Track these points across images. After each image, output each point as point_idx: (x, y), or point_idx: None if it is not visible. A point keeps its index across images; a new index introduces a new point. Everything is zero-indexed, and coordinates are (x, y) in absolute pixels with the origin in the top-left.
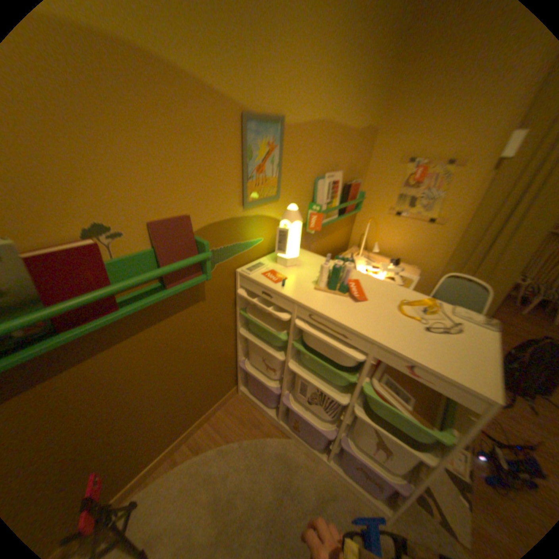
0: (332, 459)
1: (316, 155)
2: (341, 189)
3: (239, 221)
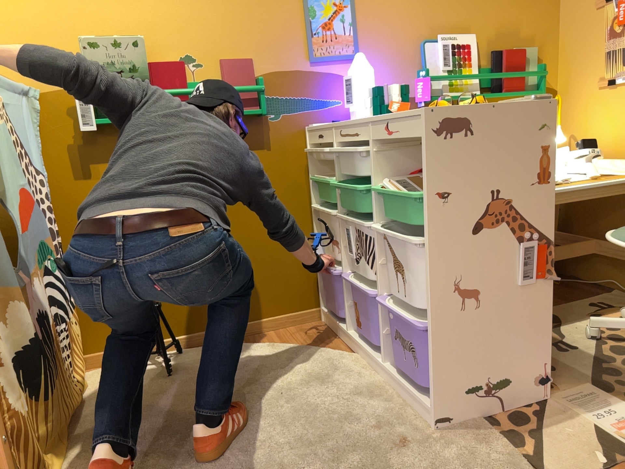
0: (385, 357)
1: (413, 16)
2: (477, 58)
3: (306, 76)
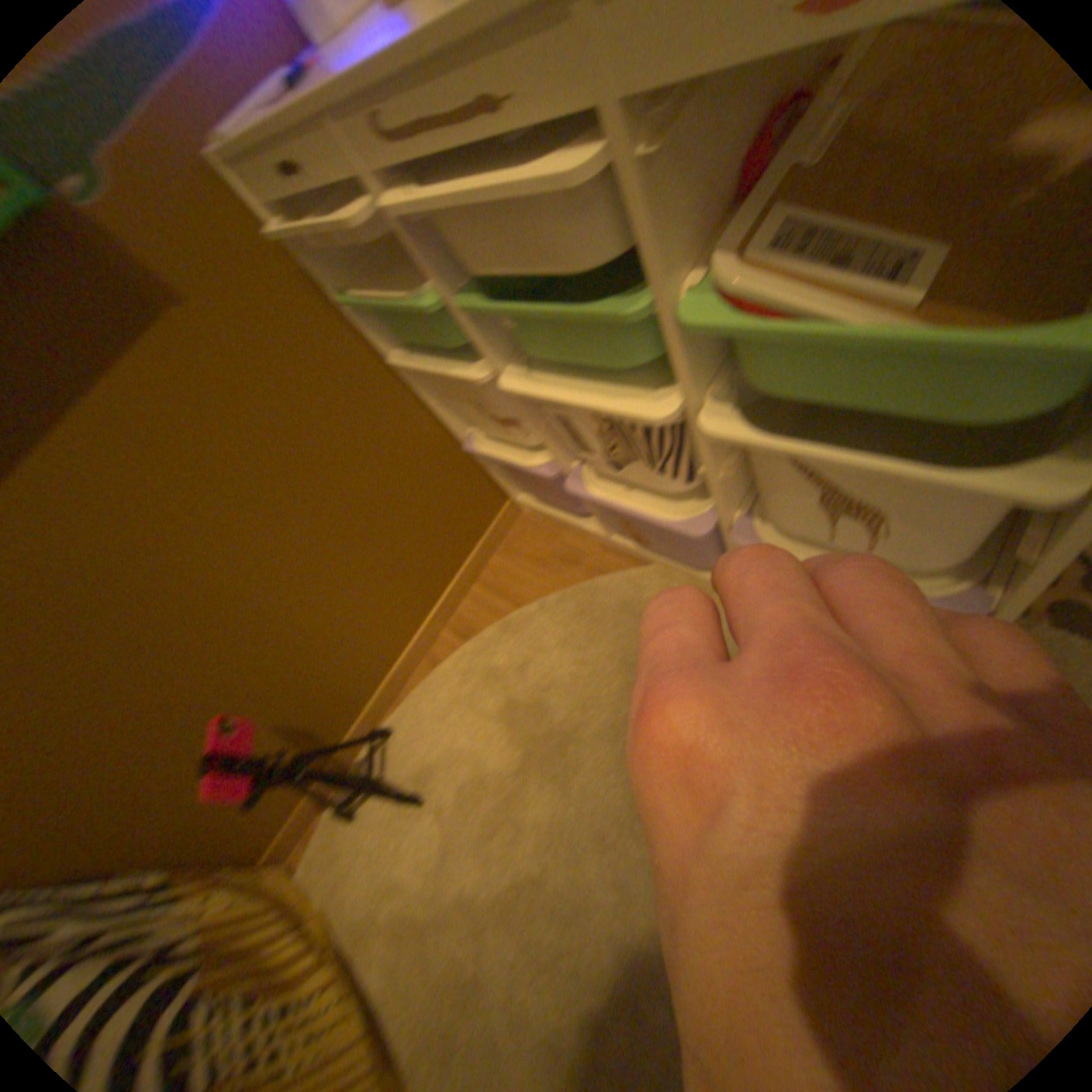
0: None
1: None
2: None
3: None
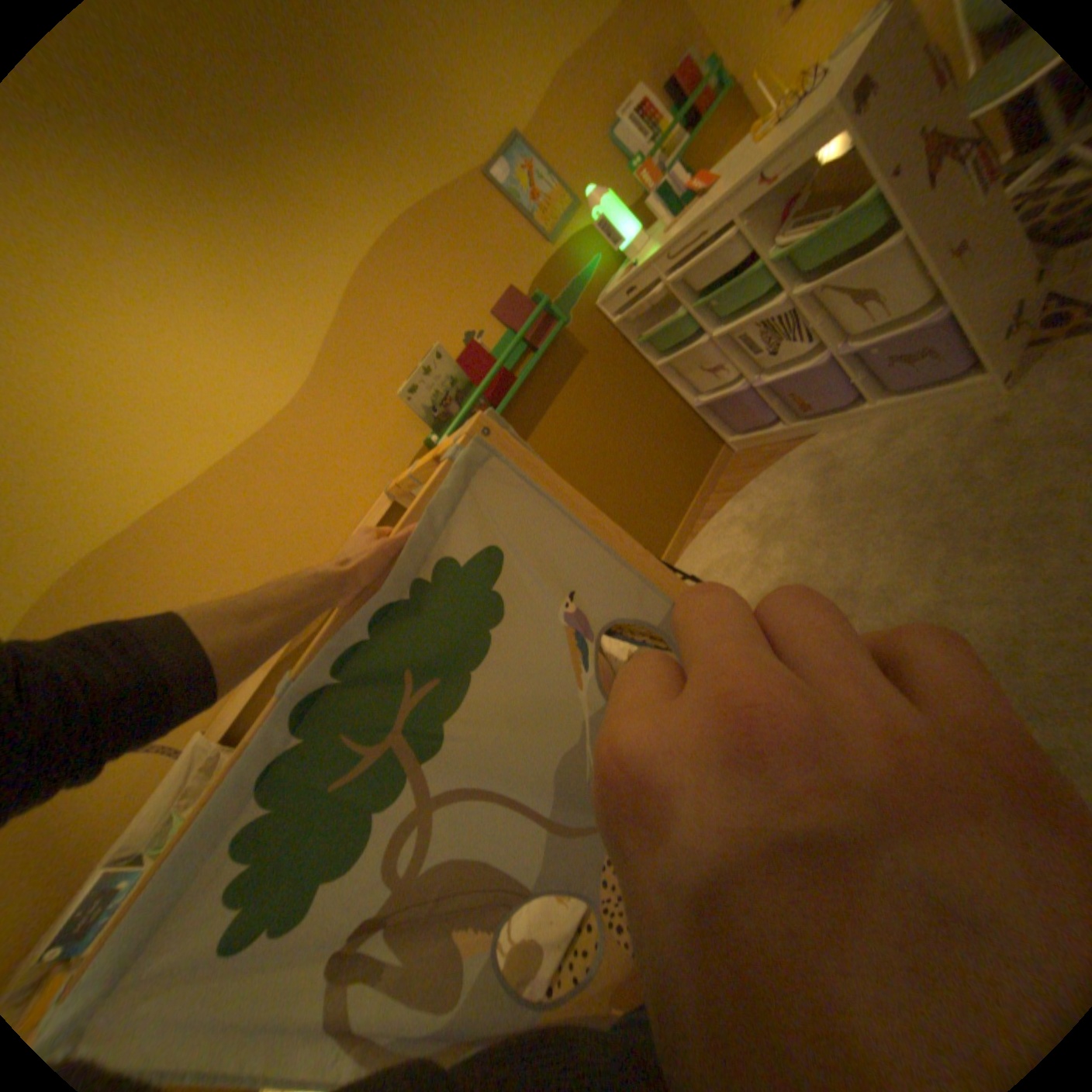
0: (875, 396)
1: (583, 113)
2: (661, 101)
3: (558, 257)
